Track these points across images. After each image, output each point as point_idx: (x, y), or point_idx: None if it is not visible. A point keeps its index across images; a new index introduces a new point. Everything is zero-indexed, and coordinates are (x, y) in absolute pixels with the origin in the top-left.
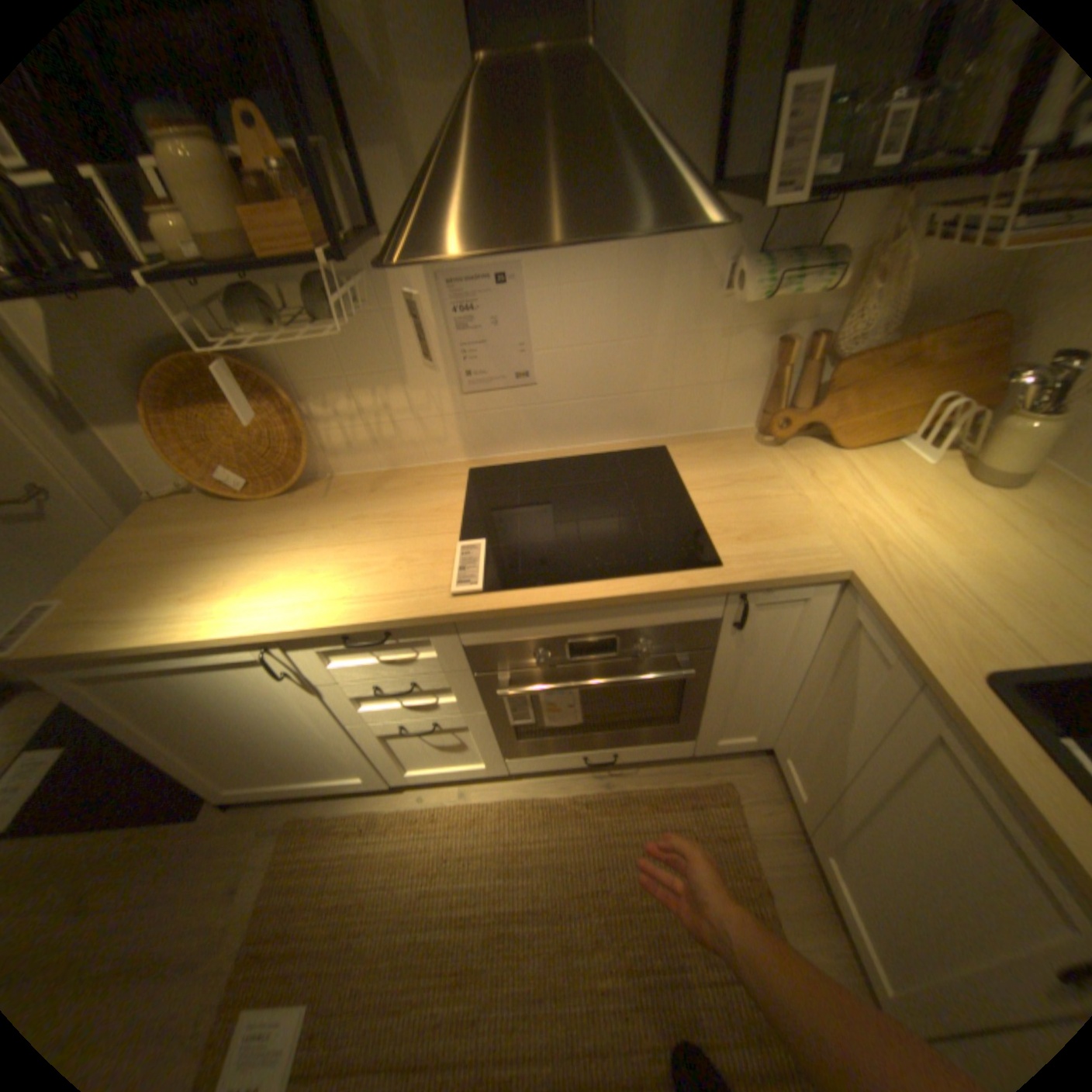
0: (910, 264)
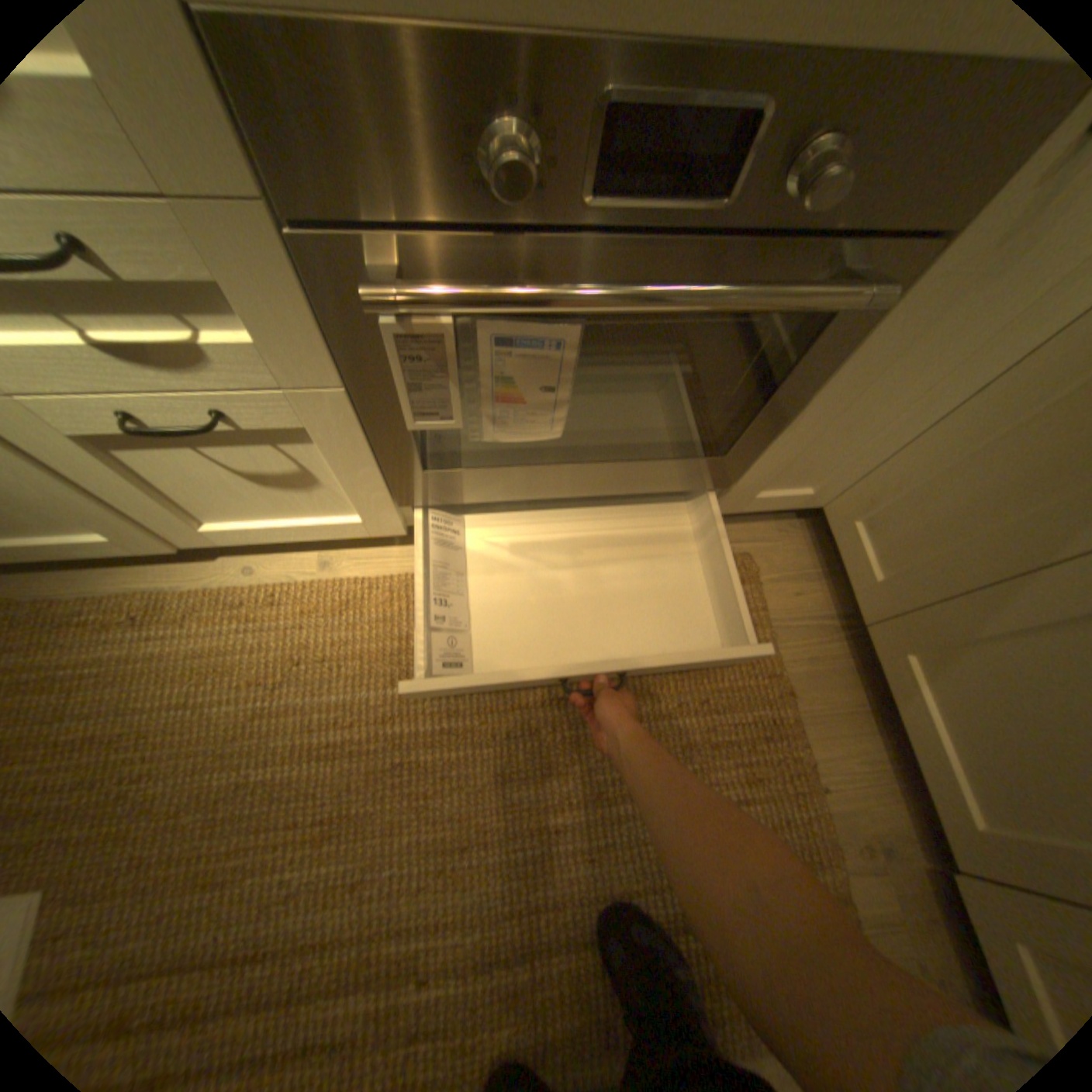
0: None
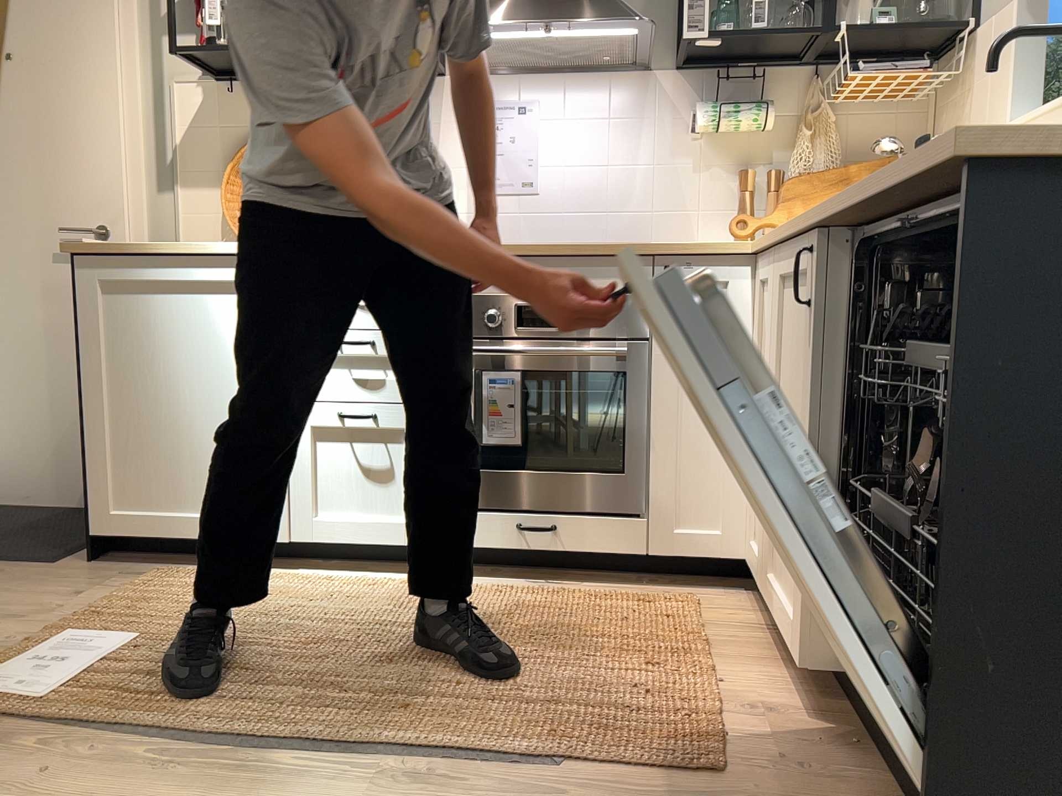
0: (828, 123)
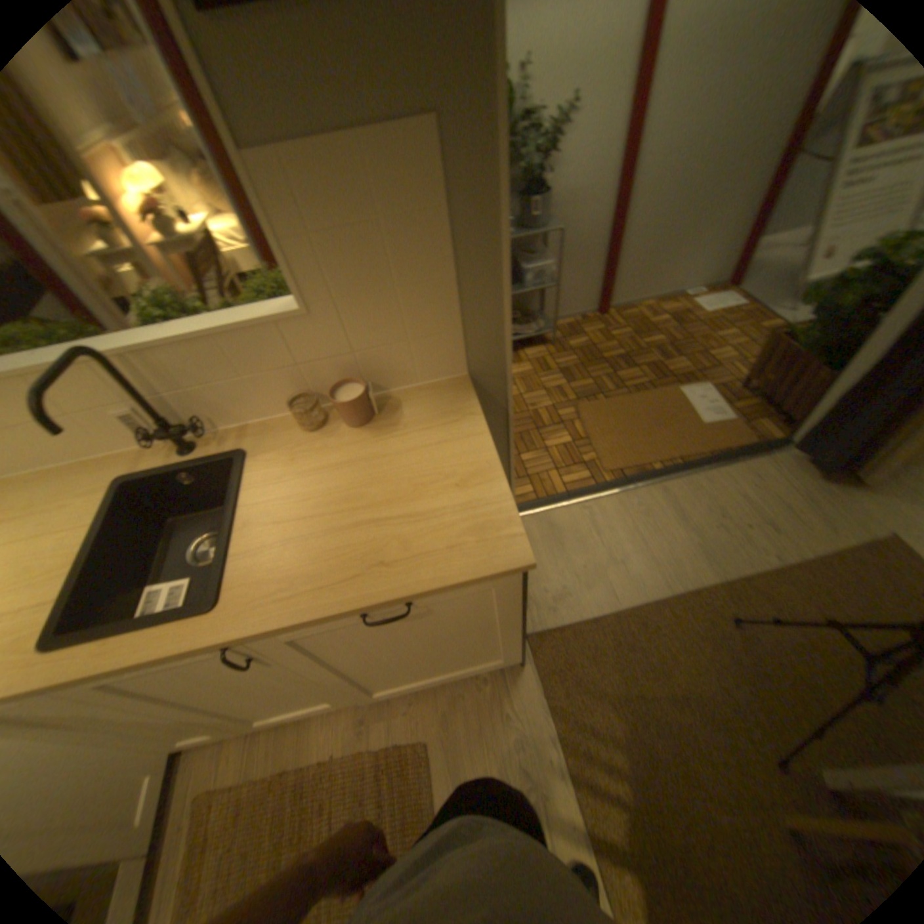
0: None
